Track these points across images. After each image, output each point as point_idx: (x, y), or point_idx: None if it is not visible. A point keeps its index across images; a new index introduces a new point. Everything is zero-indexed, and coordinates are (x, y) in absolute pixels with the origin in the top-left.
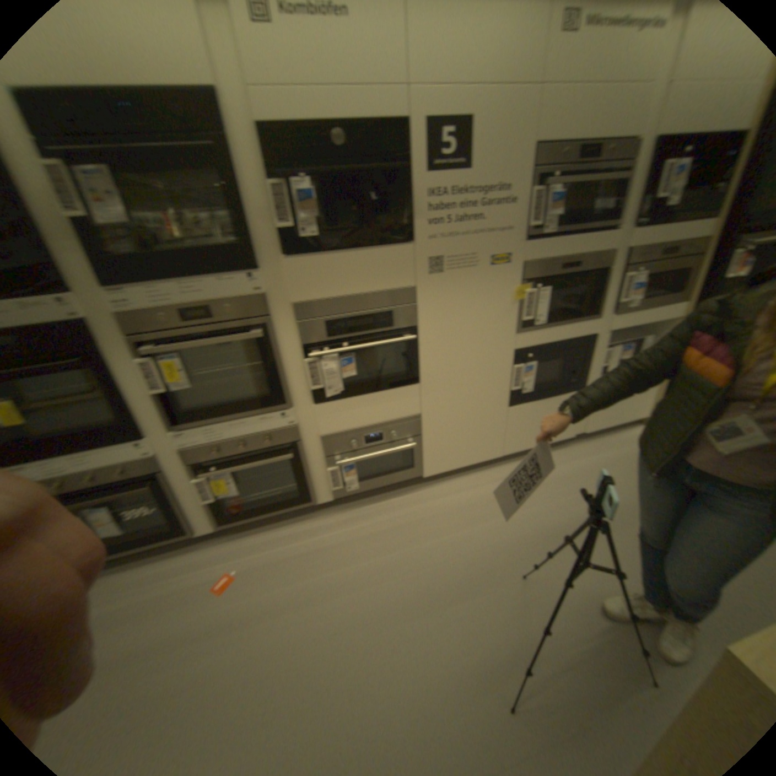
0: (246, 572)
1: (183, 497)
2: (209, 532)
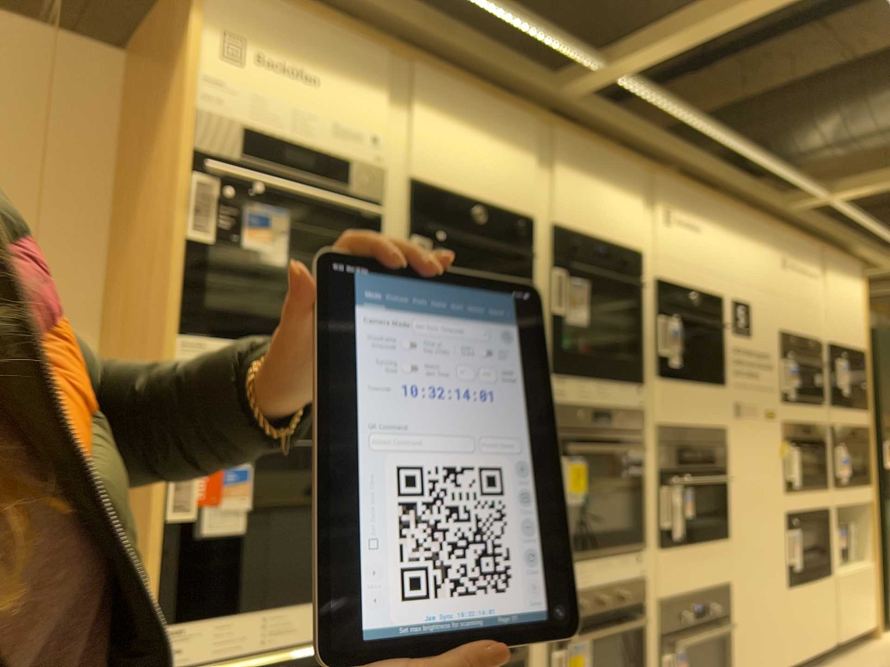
0: None
1: None
2: None
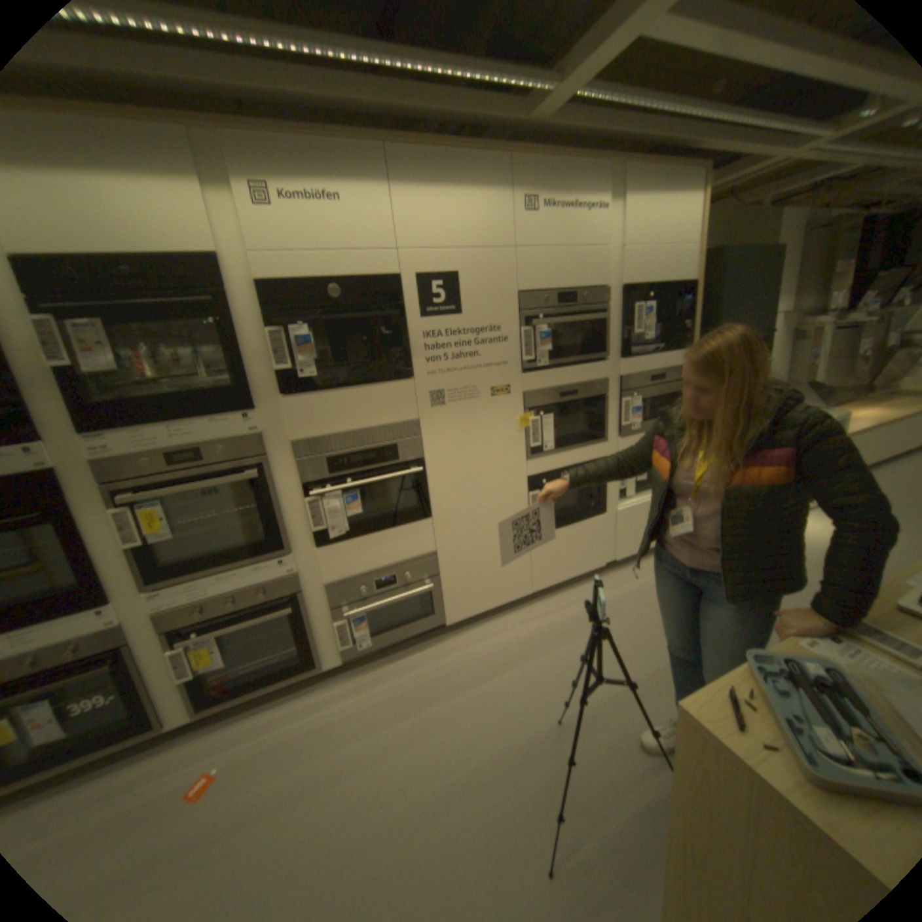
0: (234, 766)
1: (157, 675)
2: (187, 721)
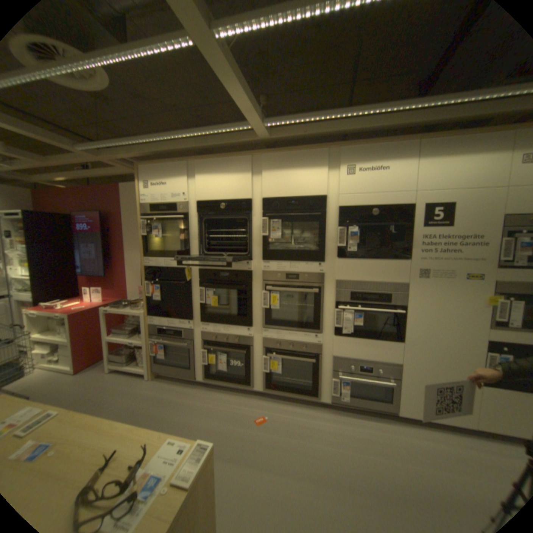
0: (275, 422)
1: (258, 364)
2: (262, 391)
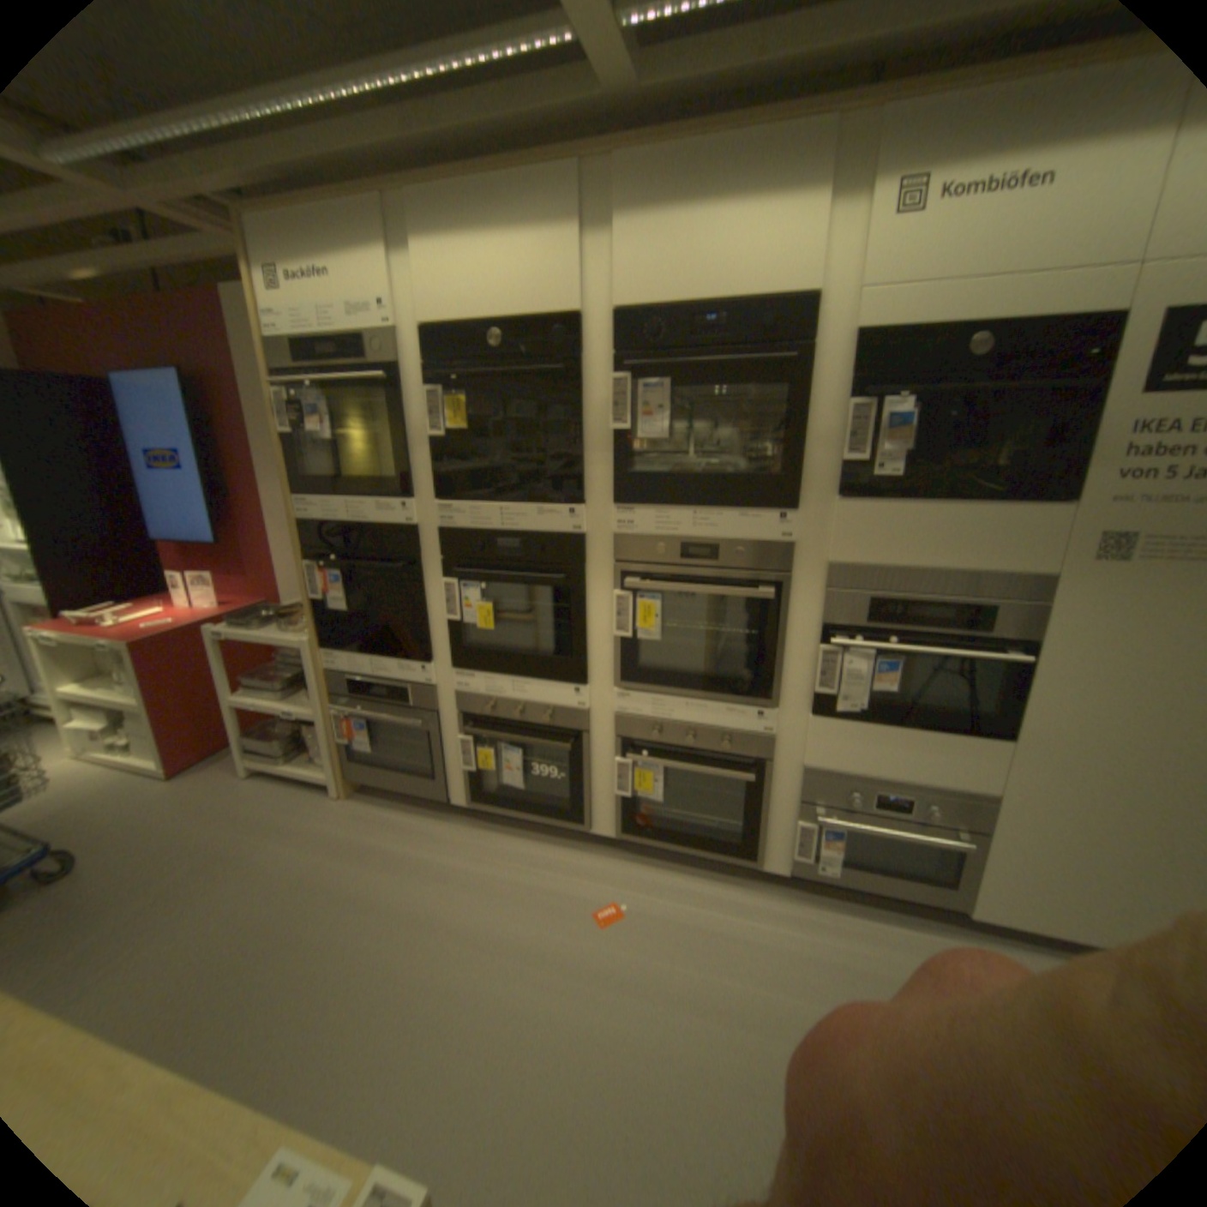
0: (650, 920)
1: (609, 778)
2: (619, 839)
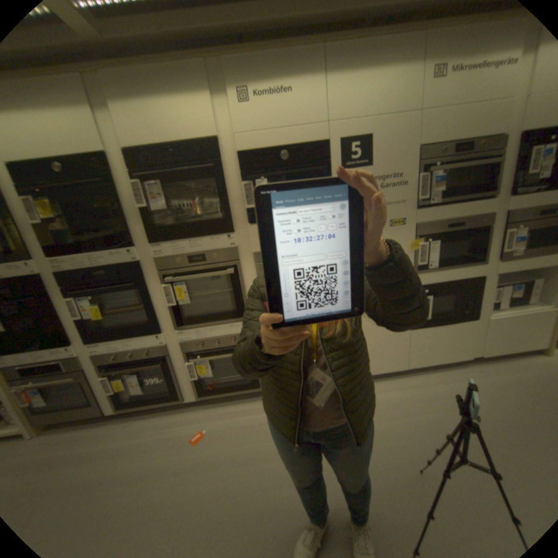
0: (214, 432)
1: (181, 373)
2: (195, 400)
